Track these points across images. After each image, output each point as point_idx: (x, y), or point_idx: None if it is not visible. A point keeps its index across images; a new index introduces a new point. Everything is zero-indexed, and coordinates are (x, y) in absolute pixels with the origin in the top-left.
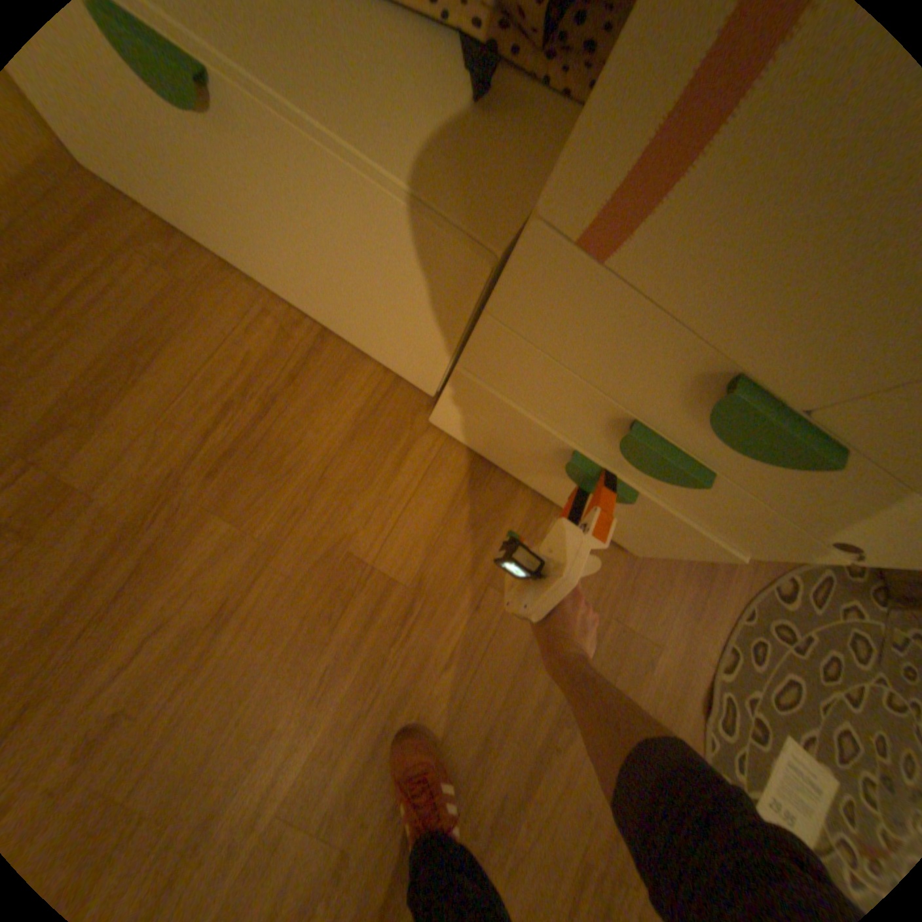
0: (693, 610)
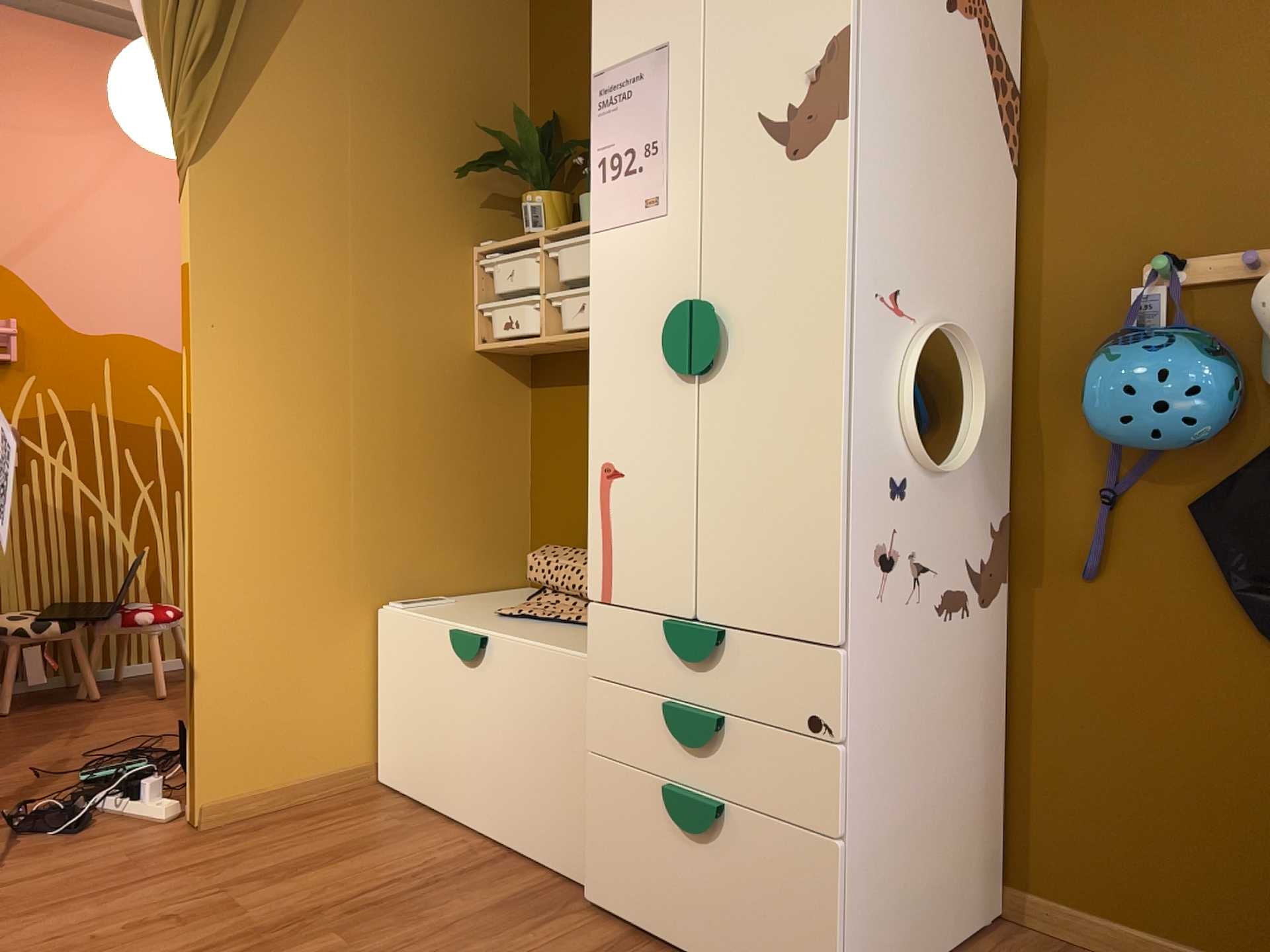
0: None
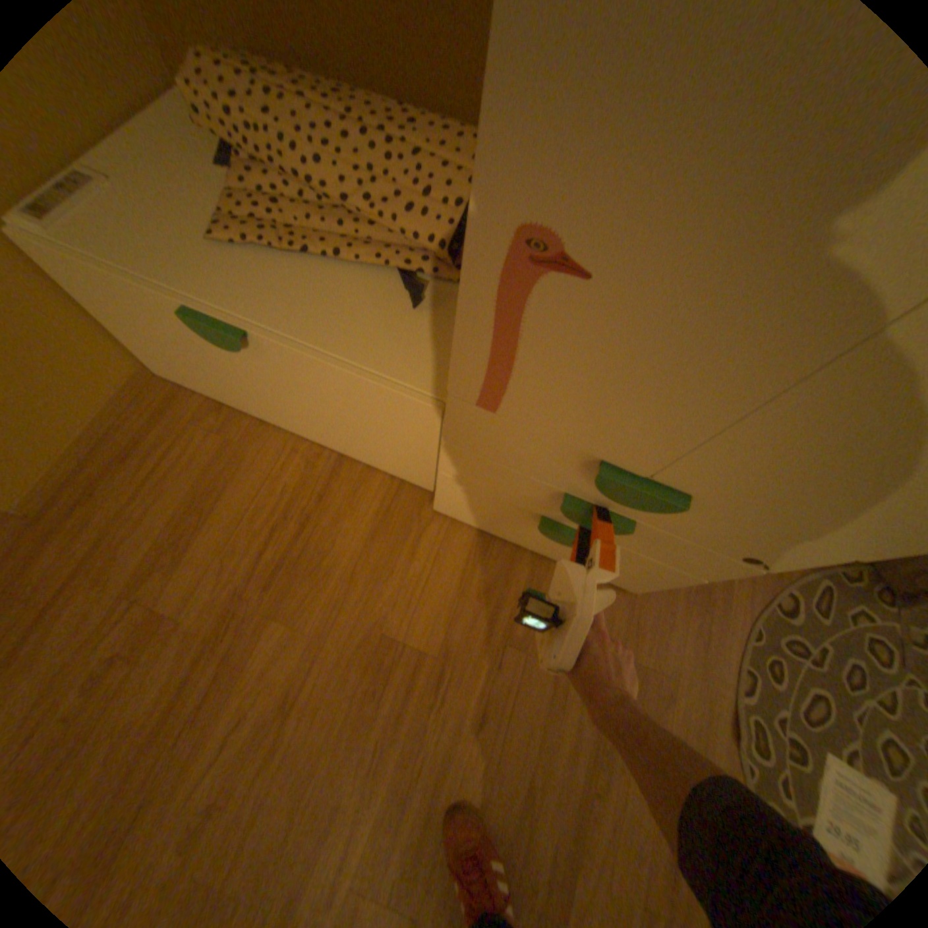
0: (700, 639)
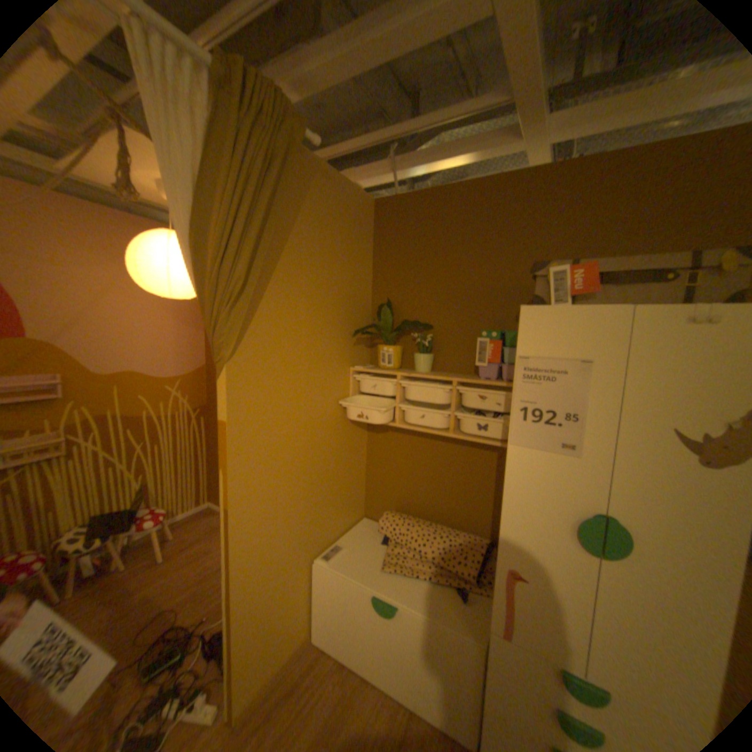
0: None
